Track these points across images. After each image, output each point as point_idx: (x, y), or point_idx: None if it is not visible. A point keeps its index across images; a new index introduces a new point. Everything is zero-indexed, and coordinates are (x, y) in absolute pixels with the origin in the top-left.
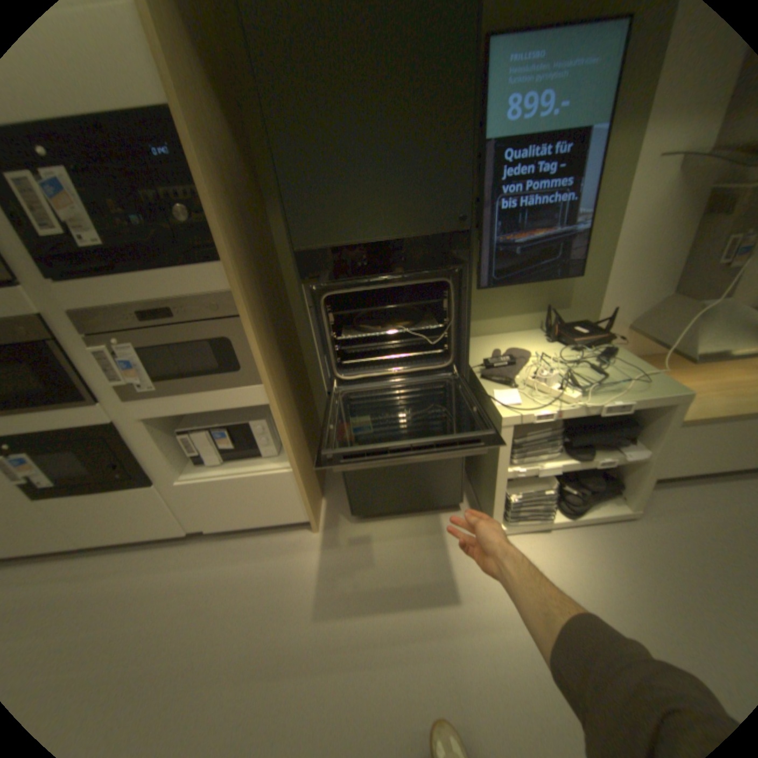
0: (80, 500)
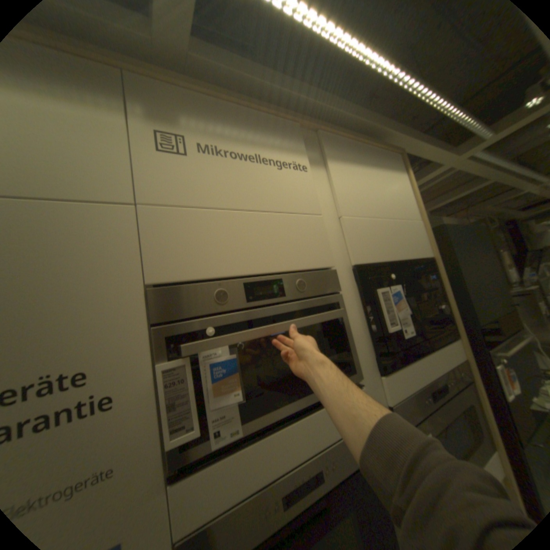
0: None
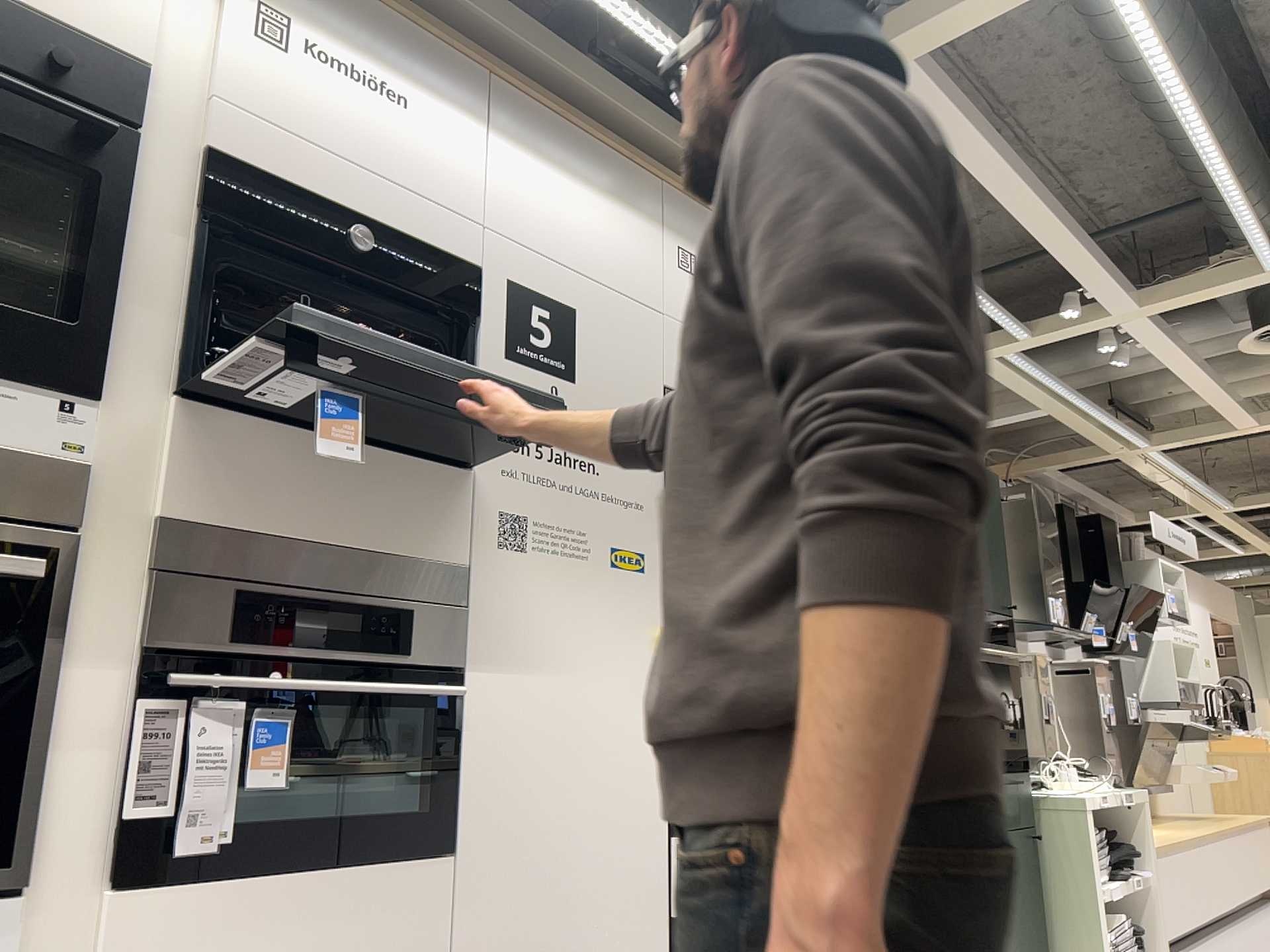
0: None
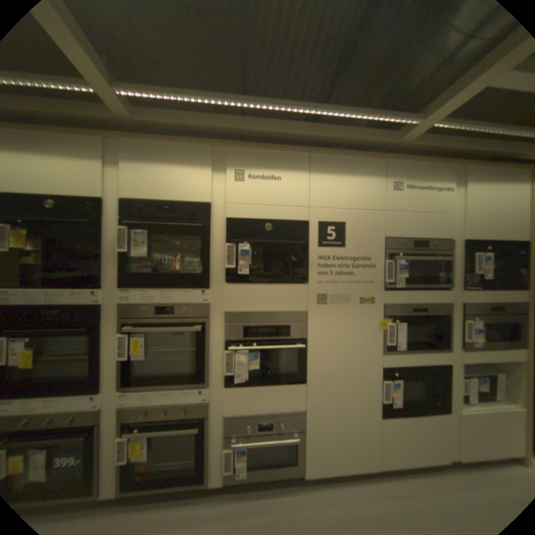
0: (409, 423)
